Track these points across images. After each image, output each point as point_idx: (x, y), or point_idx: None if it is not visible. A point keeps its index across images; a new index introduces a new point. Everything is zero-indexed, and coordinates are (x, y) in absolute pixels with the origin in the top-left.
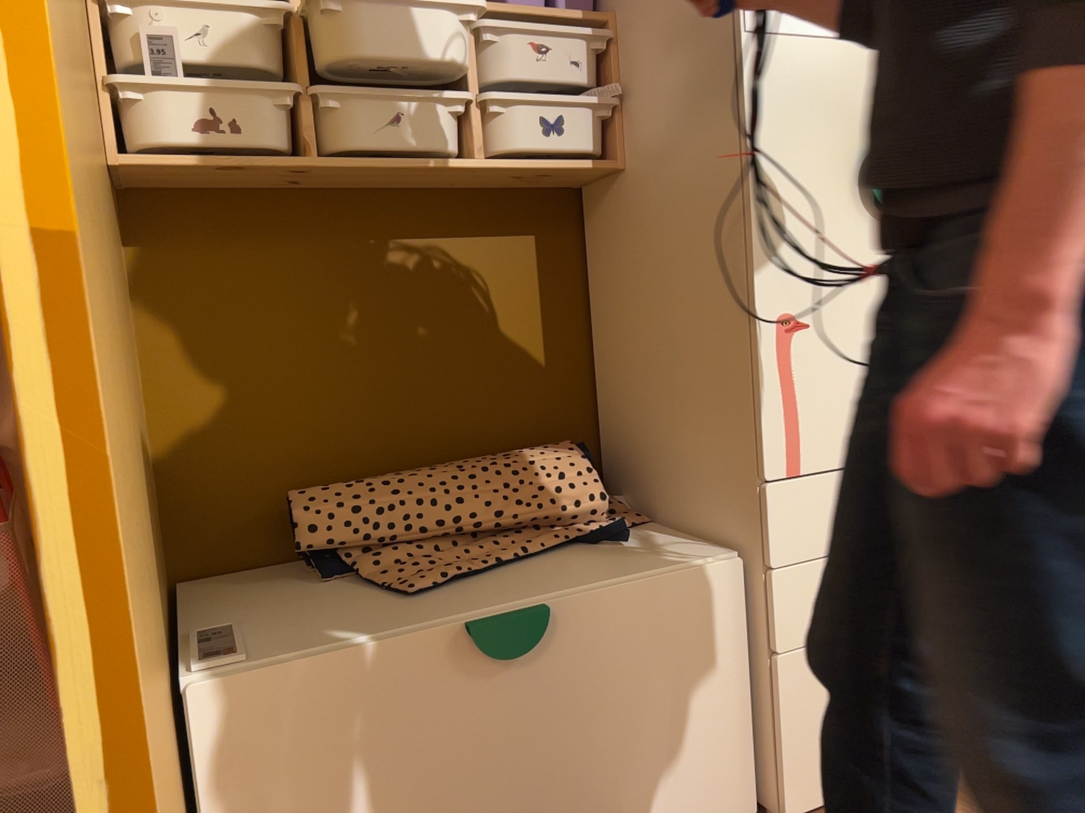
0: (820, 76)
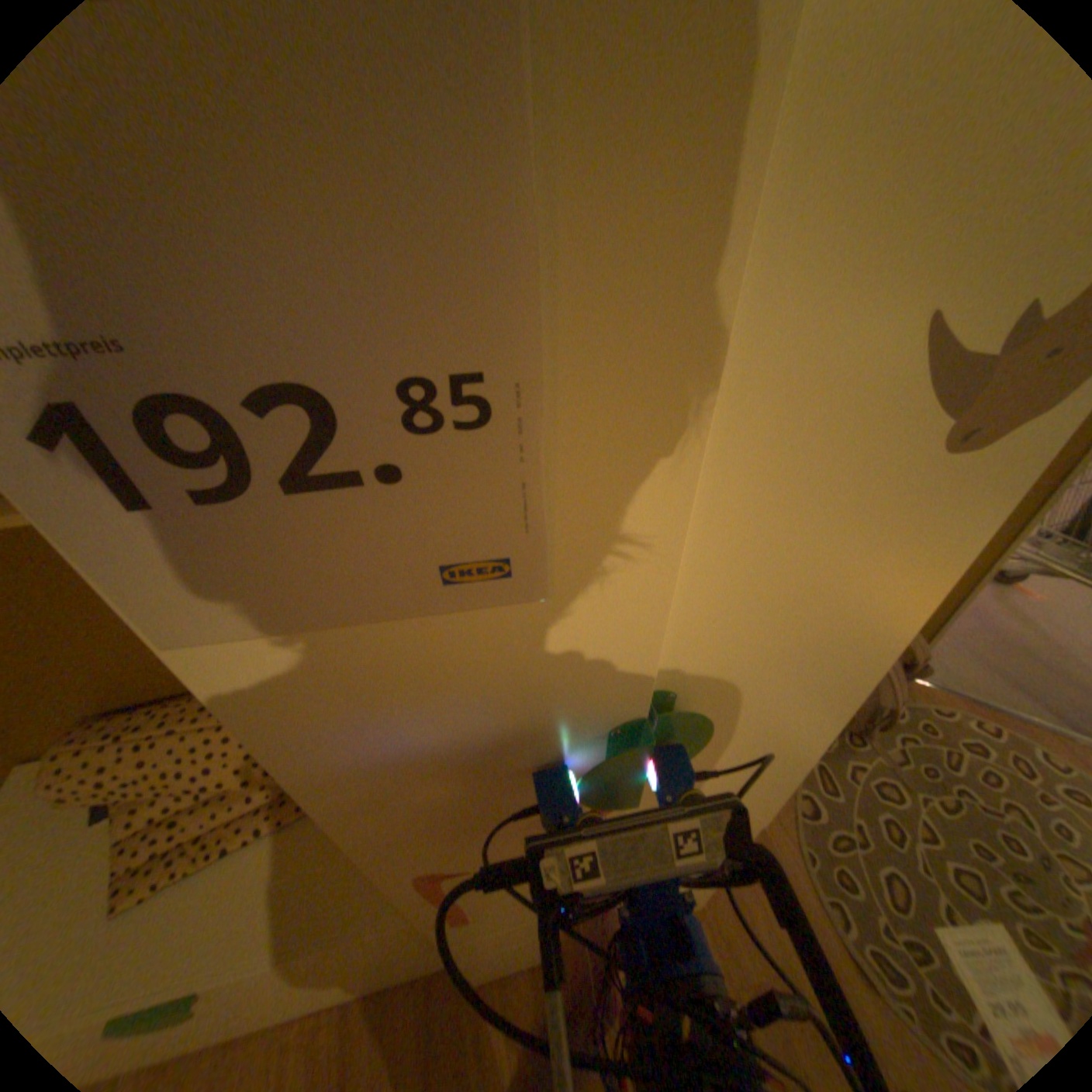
0: (458, 655)
